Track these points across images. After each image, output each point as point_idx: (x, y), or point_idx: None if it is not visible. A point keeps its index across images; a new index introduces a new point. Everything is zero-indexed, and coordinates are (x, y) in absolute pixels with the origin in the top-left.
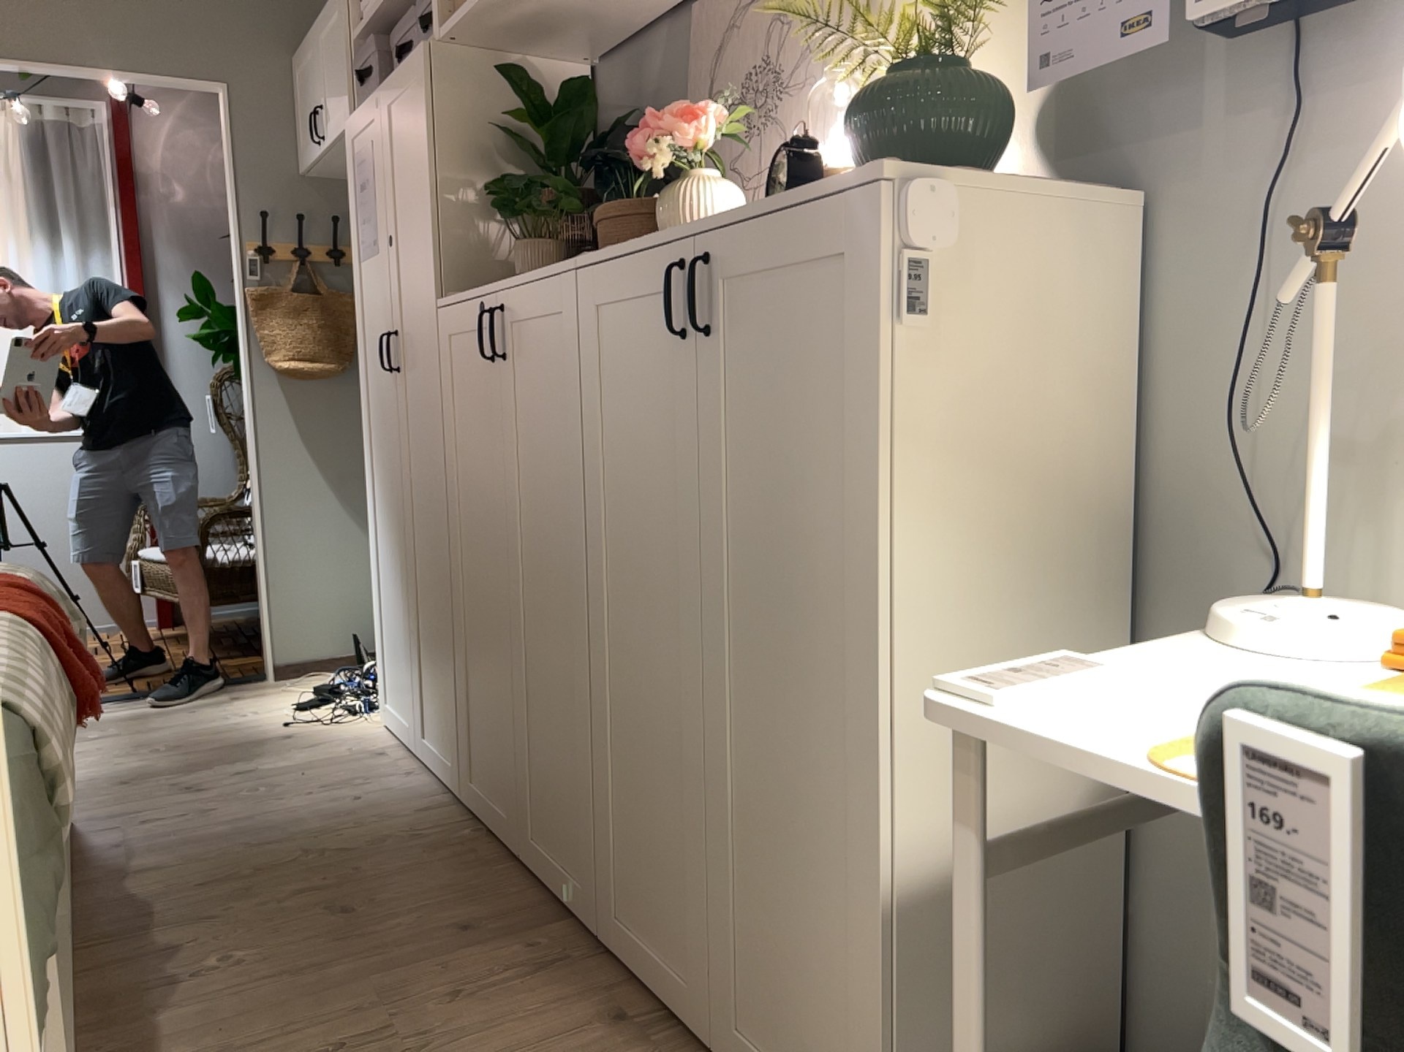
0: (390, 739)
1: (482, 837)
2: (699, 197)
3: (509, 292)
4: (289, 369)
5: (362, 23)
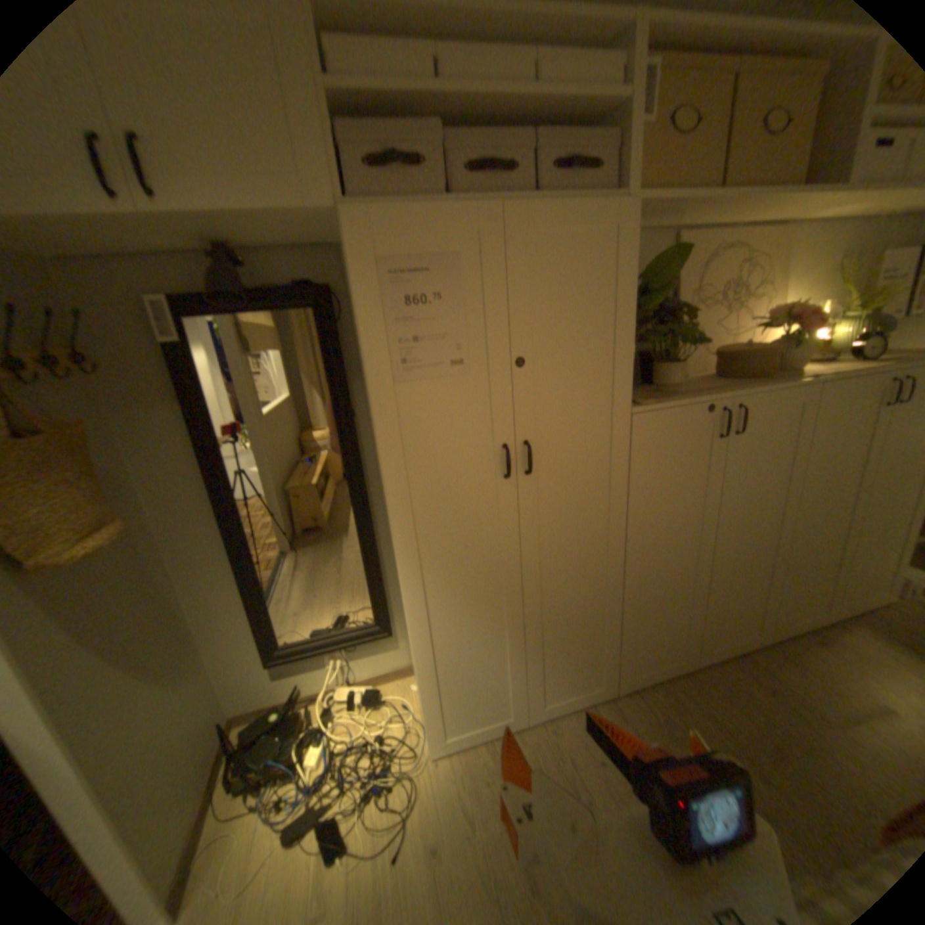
0: (474, 751)
1: (661, 688)
2: (812, 348)
3: (753, 397)
4: (86, 556)
5: (379, 86)
